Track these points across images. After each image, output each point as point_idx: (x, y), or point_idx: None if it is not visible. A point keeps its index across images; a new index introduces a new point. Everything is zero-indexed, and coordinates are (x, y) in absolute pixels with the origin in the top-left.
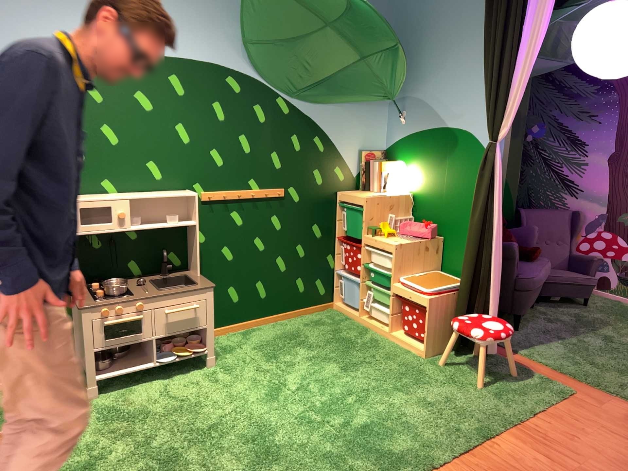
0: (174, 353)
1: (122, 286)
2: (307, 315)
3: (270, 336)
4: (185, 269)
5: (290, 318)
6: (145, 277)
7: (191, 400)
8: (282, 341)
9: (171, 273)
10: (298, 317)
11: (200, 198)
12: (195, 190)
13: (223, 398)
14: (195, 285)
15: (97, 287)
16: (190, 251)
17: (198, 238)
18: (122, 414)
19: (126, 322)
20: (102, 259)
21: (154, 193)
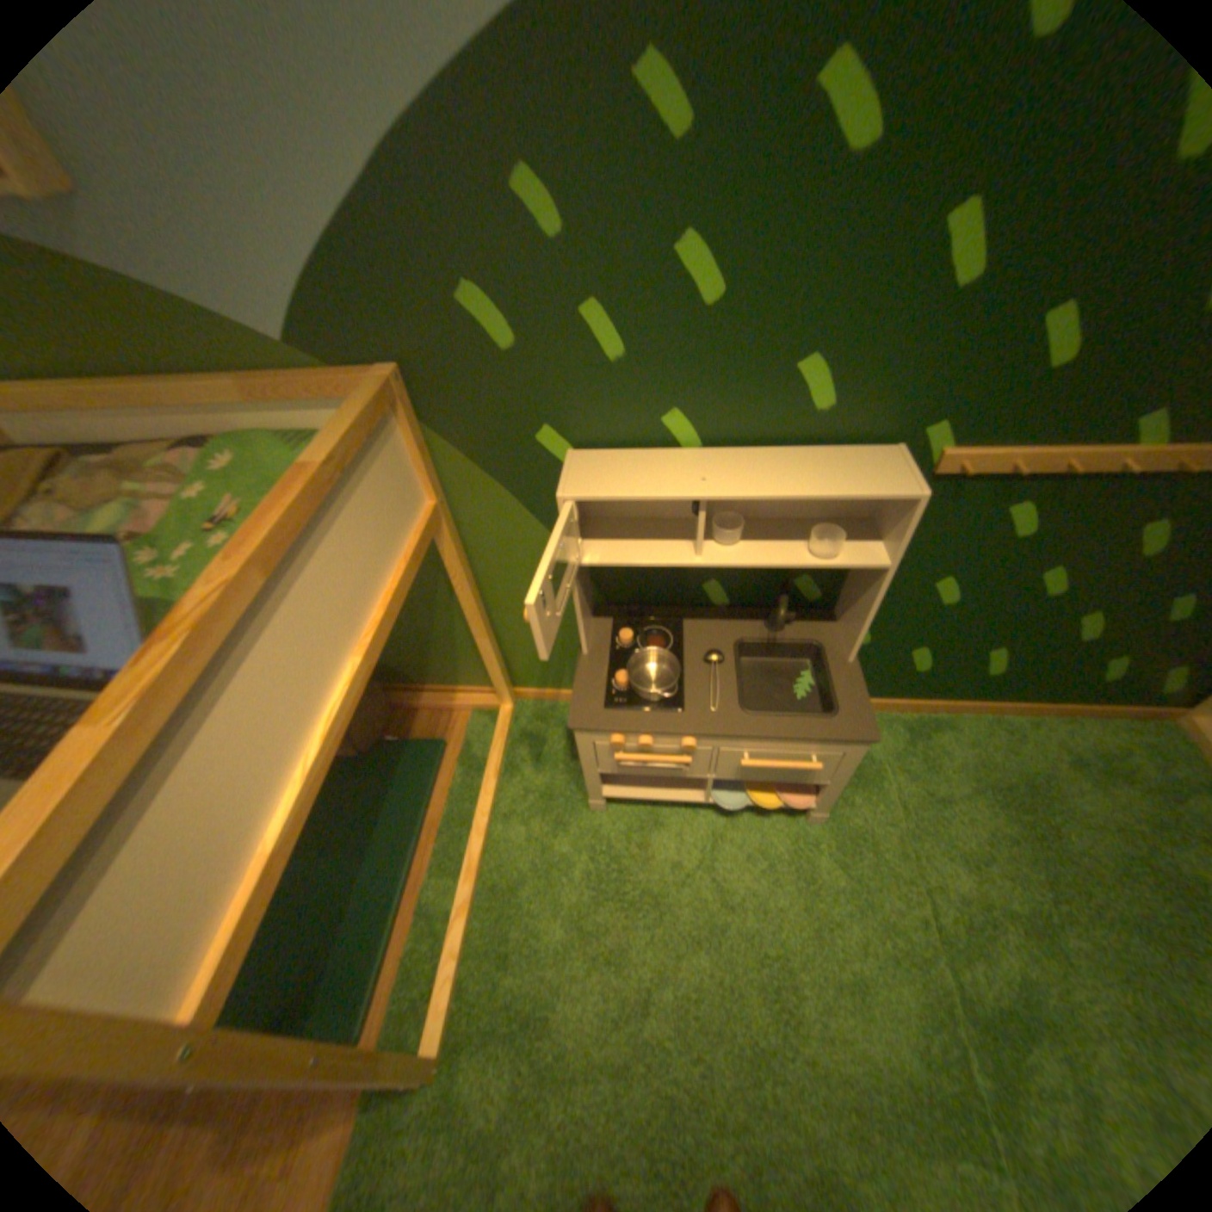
0: (748, 789)
1: (662, 692)
2: (1091, 721)
3: (973, 766)
4: (827, 610)
5: (1040, 718)
6: (732, 621)
7: (748, 917)
8: (999, 803)
9: (790, 624)
10: (1065, 720)
11: (933, 467)
12: (926, 444)
13: (811, 956)
14: (832, 711)
15: (628, 642)
16: (851, 593)
17: (882, 599)
18: (625, 887)
19: (656, 763)
20: (651, 572)
21: (797, 459)
